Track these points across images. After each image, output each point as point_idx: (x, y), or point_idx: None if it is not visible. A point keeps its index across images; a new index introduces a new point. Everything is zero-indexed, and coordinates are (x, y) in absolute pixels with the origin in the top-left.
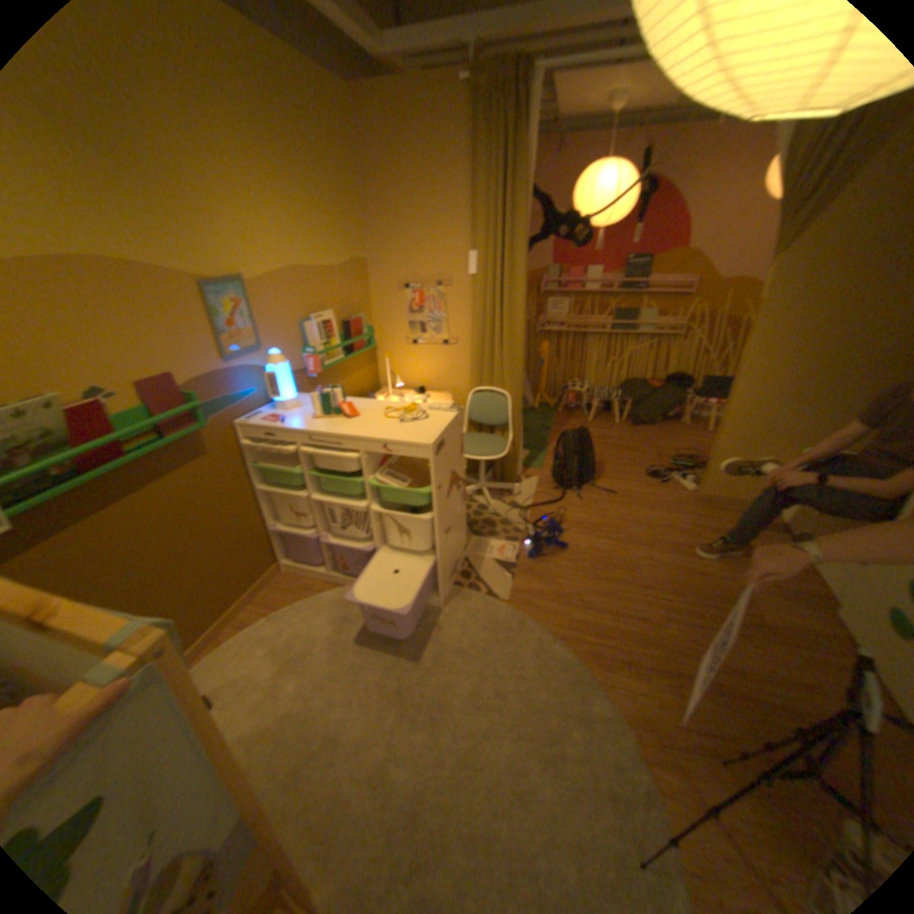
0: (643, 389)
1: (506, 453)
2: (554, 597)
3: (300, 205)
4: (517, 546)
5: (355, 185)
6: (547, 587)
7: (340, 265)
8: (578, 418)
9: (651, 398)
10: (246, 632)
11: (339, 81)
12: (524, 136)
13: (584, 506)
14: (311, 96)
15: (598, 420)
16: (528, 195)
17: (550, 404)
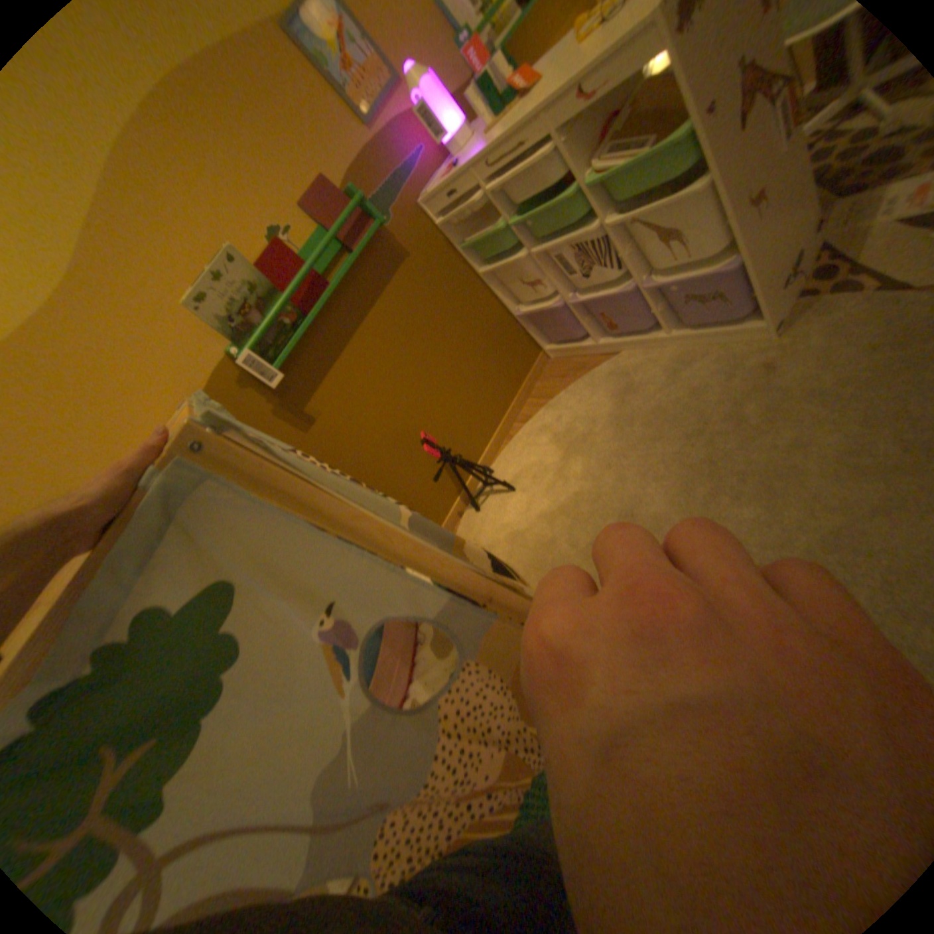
0: None
1: None
2: None
3: None
4: None
5: None
6: None
7: None
8: None
9: None
10: (529, 424)
11: None
12: None
13: None
14: None
15: None
16: None
17: None
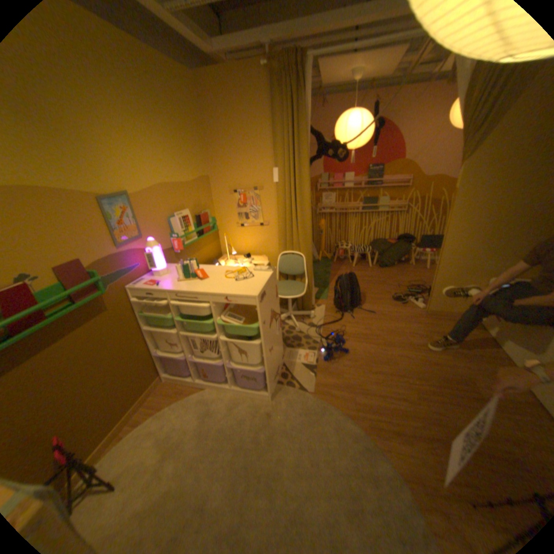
0: (384, 245)
1: (304, 293)
2: (343, 388)
3: (163, 145)
4: (316, 353)
5: (199, 132)
6: (338, 381)
7: (191, 181)
8: (345, 265)
9: (389, 250)
10: (137, 430)
11: (185, 69)
12: (303, 97)
13: (356, 323)
14: (168, 78)
15: (358, 265)
16: (307, 132)
17: (328, 257)
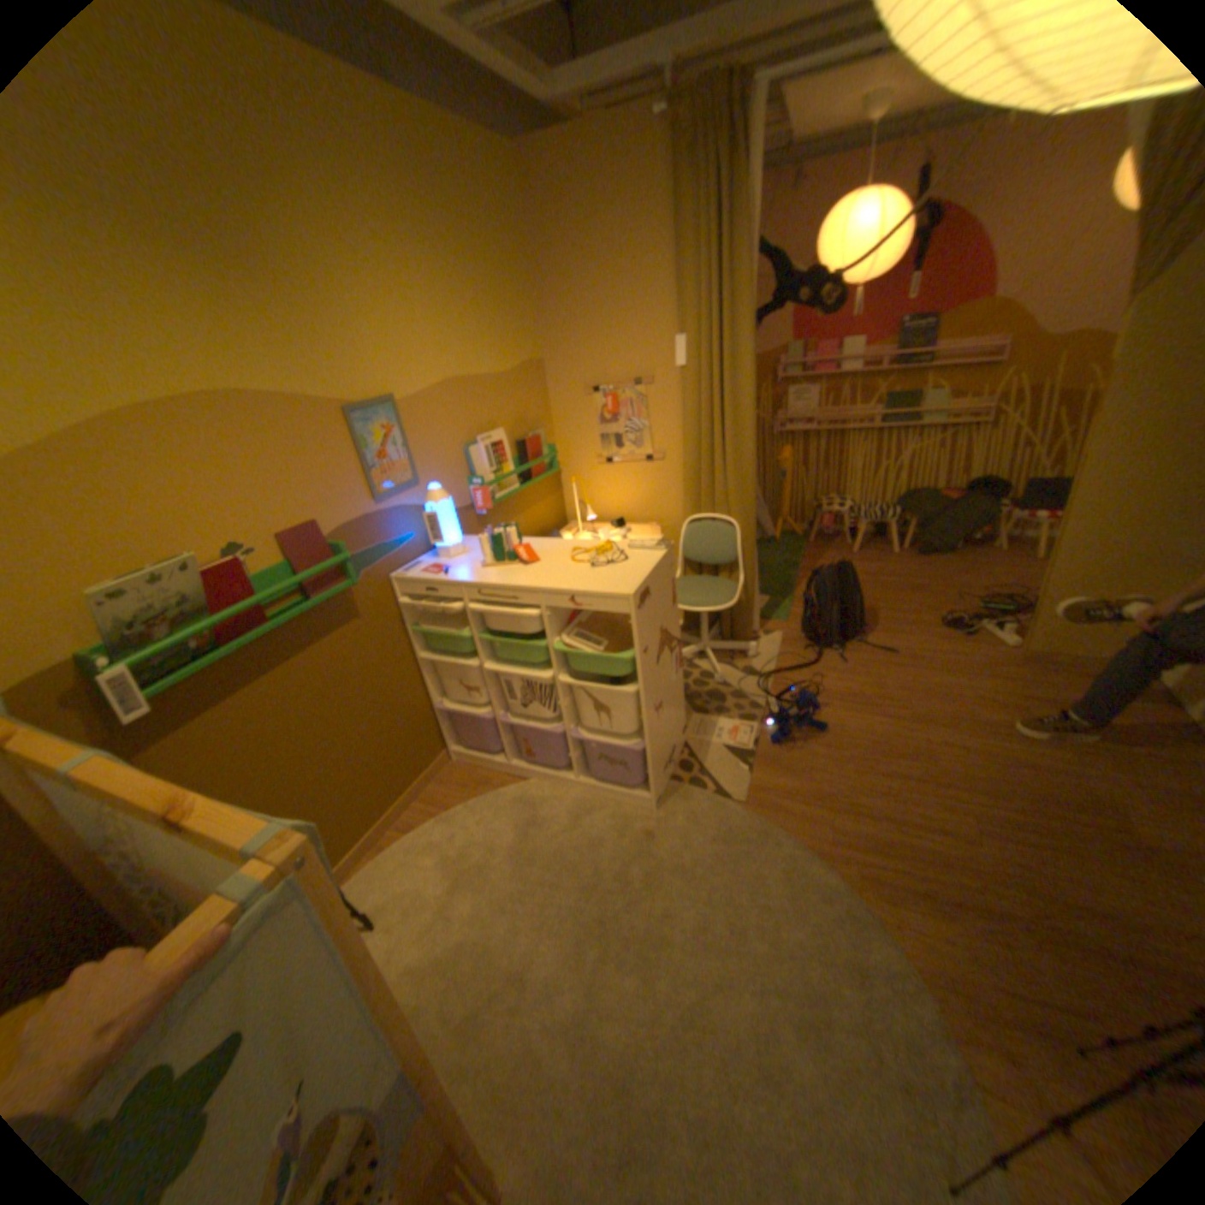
0: (932, 503)
1: (734, 601)
2: (809, 798)
3: (458, 301)
4: (755, 727)
5: (525, 268)
6: (799, 785)
7: (510, 371)
8: (837, 549)
9: (945, 516)
10: (410, 837)
11: (501, 141)
12: (743, 174)
13: (850, 672)
14: (467, 165)
15: (867, 550)
16: (751, 253)
17: (797, 532)
